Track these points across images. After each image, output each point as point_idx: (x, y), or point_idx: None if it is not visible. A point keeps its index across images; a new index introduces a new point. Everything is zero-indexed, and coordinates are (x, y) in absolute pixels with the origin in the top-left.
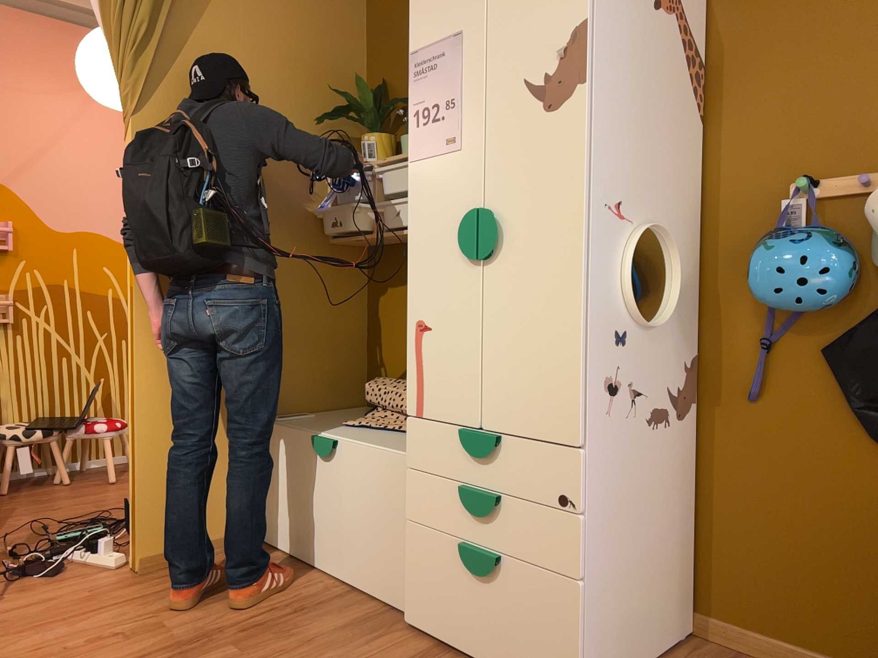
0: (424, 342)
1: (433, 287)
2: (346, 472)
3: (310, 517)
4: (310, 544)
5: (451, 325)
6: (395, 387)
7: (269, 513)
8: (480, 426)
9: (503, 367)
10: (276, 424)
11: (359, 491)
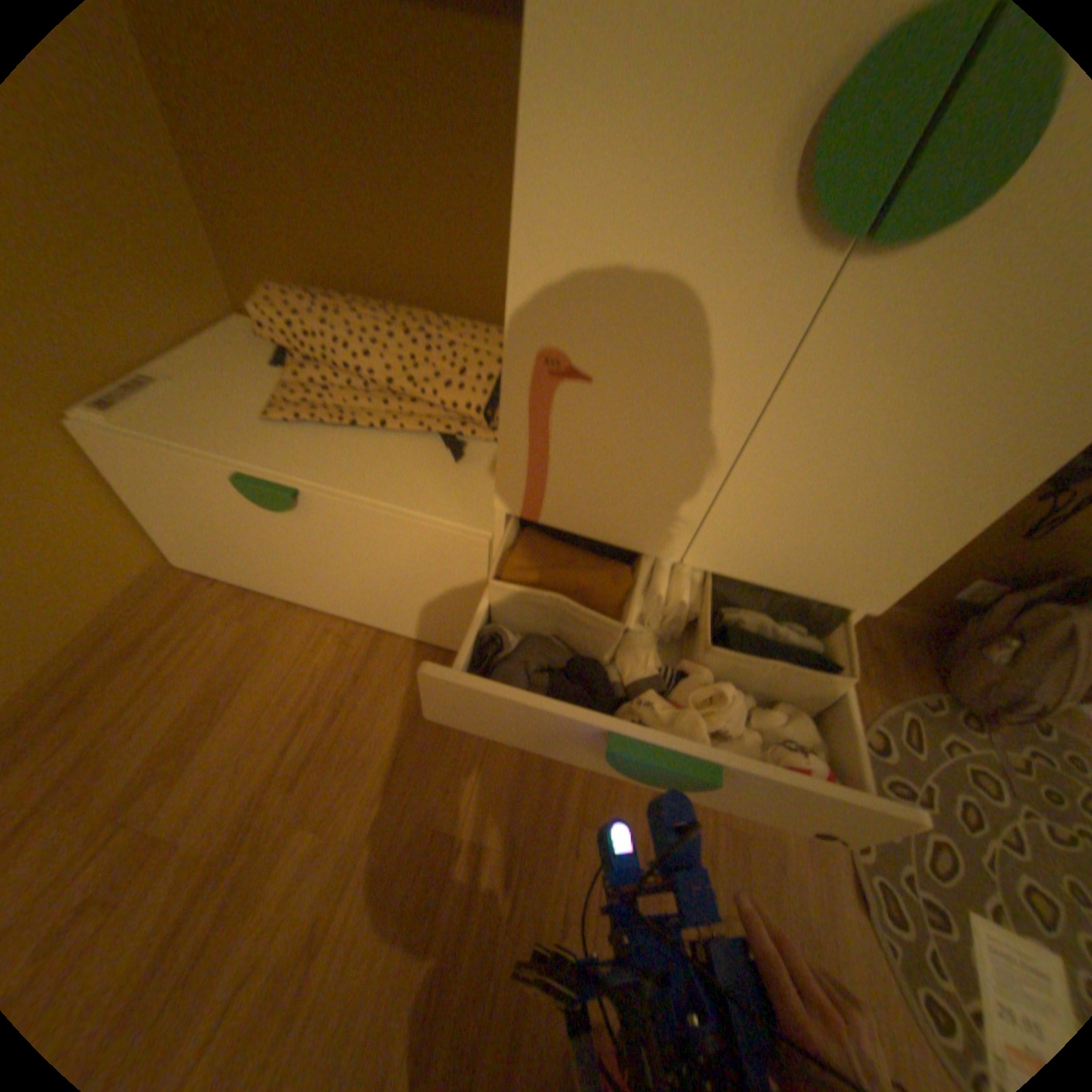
0: (566, 400)
1: (622, 271)
2: (334, 528)
3: (270, 561)
4: (282, 585)
5: (663, 384)
6: (327, 320)
7: (174, 543)
8: (682, 557)
9: (781, 492)
10: (111, 429)
11: (371, 553)
